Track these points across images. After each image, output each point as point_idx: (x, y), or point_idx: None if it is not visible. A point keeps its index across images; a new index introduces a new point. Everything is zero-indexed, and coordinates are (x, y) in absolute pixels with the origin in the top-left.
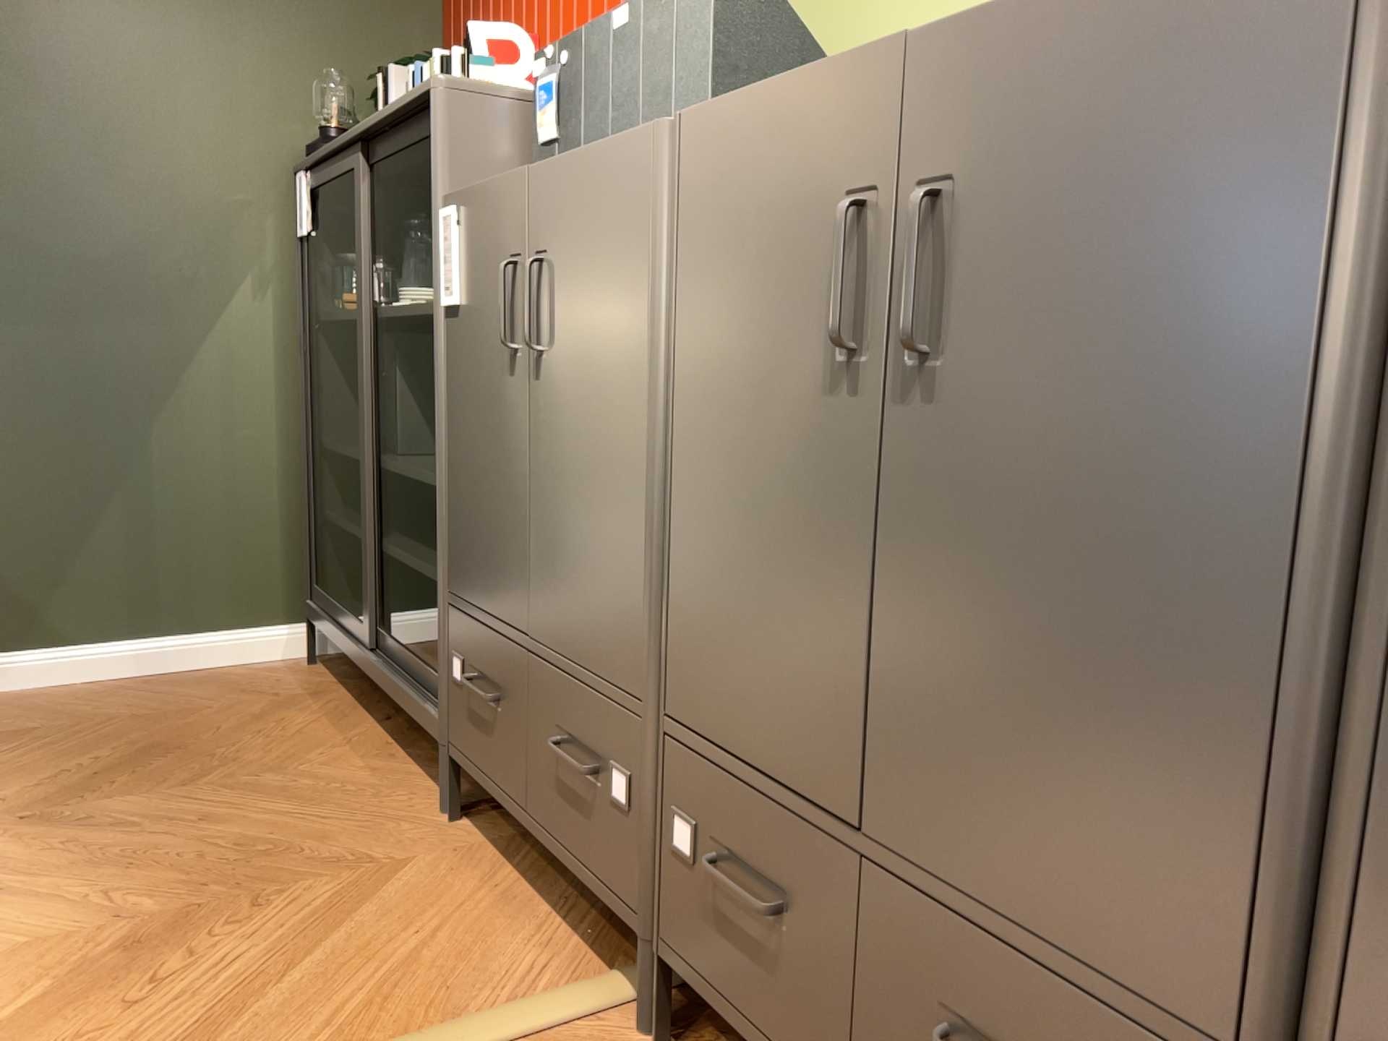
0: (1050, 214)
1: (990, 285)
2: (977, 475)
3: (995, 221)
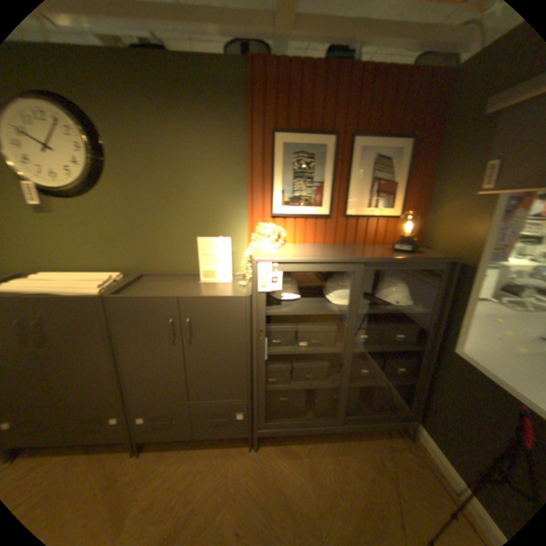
0: (59, 326)
1: (51, 334)
2: (58, 357)
3: (49, 326)
